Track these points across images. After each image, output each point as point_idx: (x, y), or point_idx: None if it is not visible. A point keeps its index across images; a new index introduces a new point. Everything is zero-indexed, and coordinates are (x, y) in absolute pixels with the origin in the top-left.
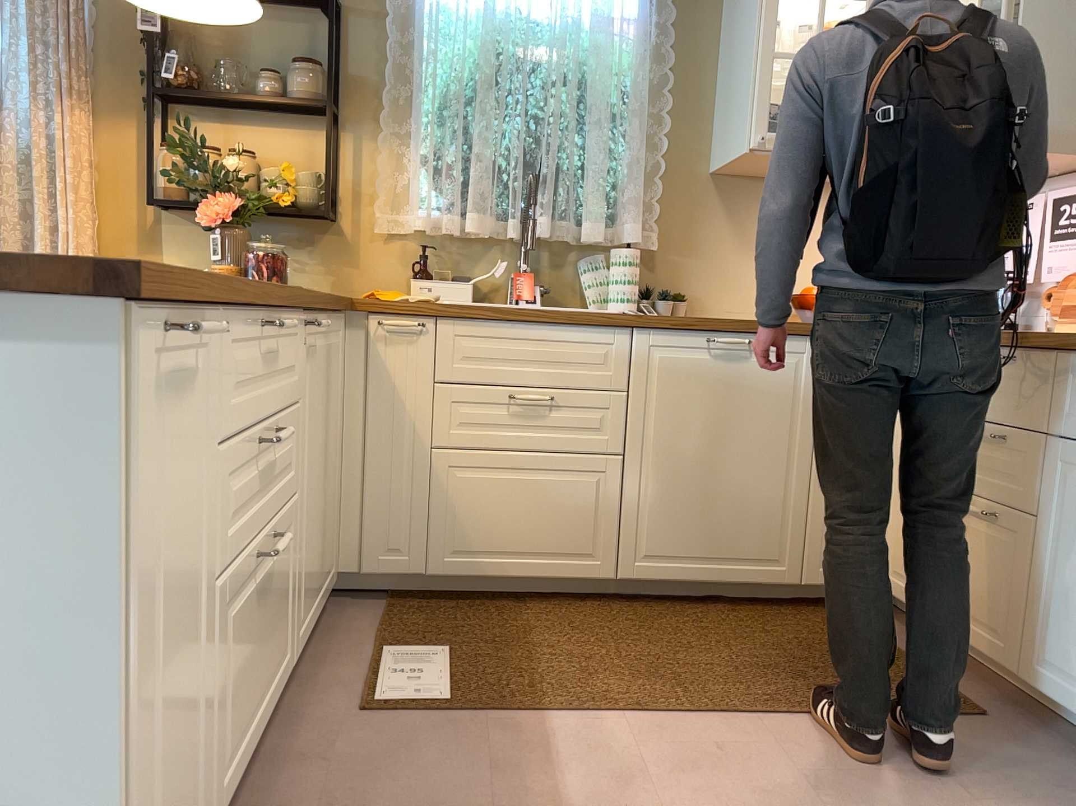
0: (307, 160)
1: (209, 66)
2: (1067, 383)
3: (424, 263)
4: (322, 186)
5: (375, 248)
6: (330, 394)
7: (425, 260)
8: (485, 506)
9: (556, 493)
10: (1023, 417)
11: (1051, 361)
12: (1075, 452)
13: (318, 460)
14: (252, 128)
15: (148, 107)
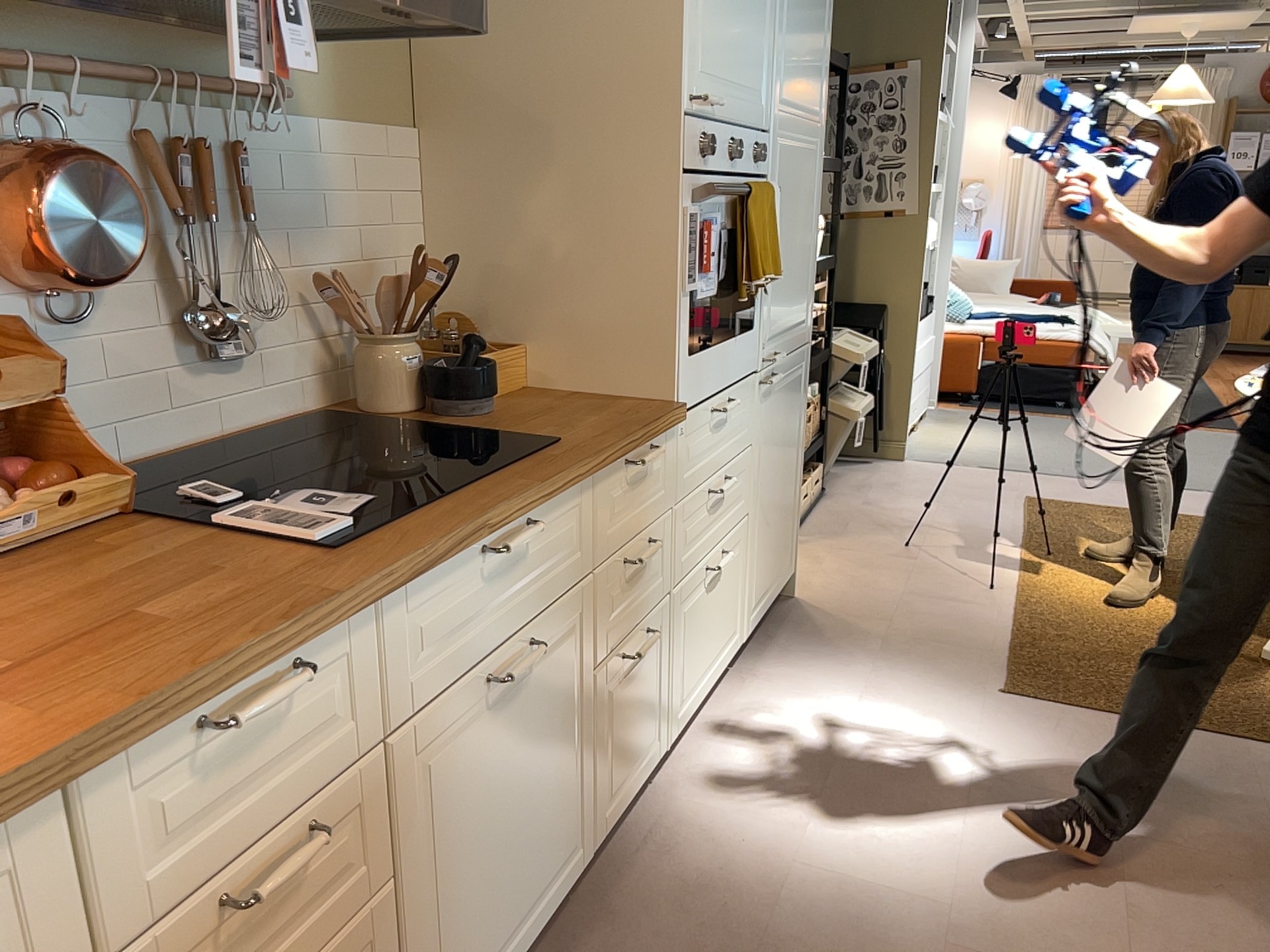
0: None
1: None
2: (398, 633)
3: None
4: None
5: None
6: None
7: None
8: None
9: None
10: (336, 753)
11: (370, 616)
12: (427, 719)
13: None
14: None
15: None
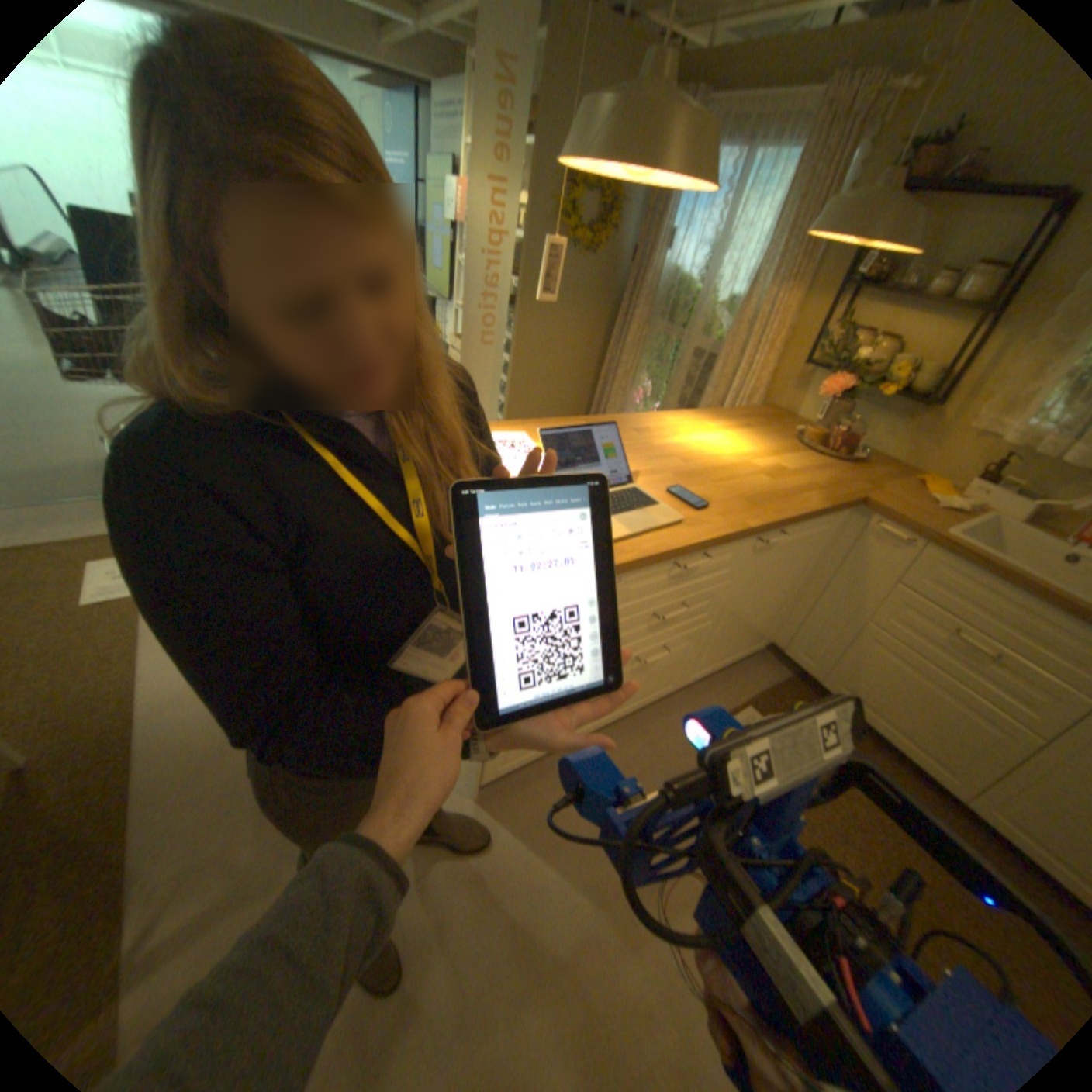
0: (947, 347)
1: (906, 253)
2: None
3: (1002, 468)
4: (947, 373)
5: (965, 437)
6: (802, 560)
7: (1004, 466)
8: (889, 682)
9: (954, 716)
10: None
11: None
12: None
13: (761, 598)
14: (914, 311)
15: (844, 284)
